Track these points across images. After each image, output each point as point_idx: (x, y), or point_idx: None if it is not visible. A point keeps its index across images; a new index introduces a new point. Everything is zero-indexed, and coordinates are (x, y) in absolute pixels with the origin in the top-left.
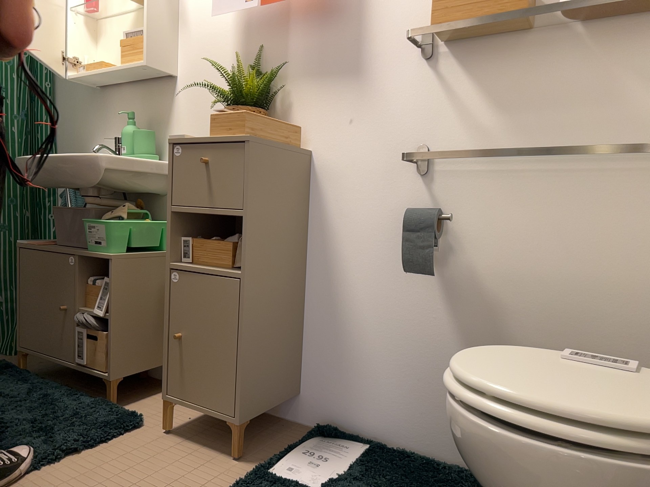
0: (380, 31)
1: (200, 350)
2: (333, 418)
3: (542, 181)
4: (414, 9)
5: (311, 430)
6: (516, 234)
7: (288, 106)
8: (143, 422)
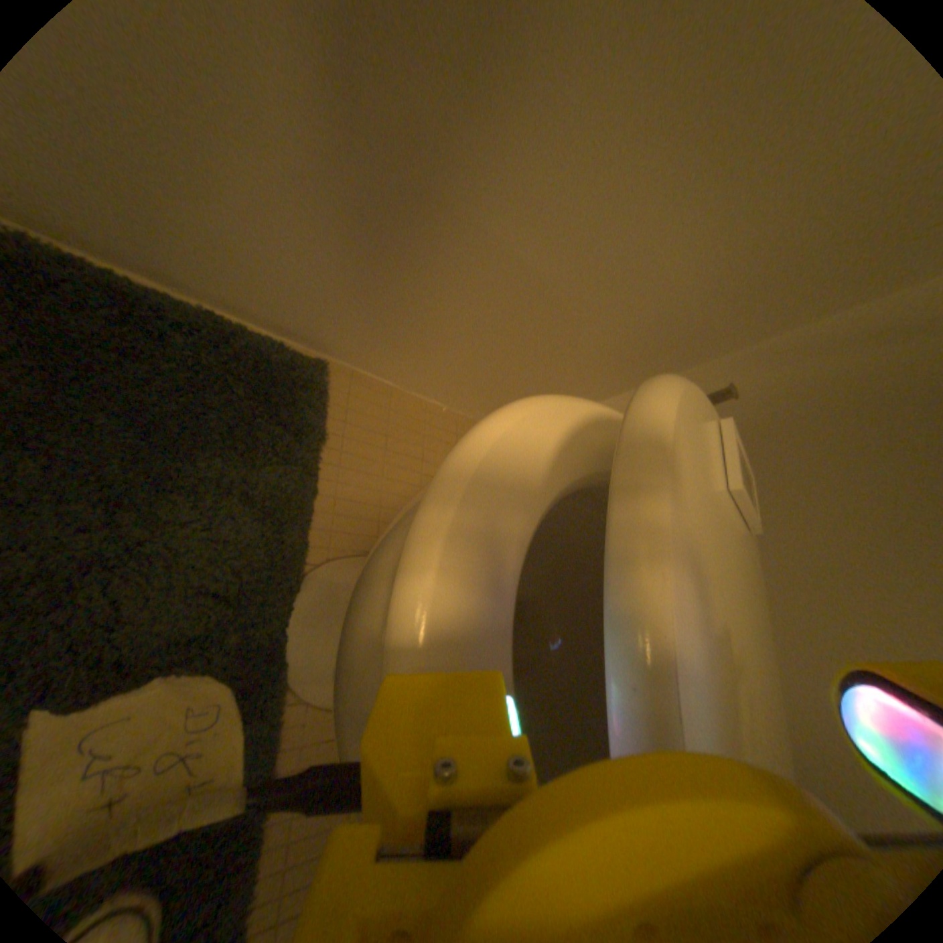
0: None
1: None
2: None
3: None
4: None
5: None
6: None
7: None
8: None
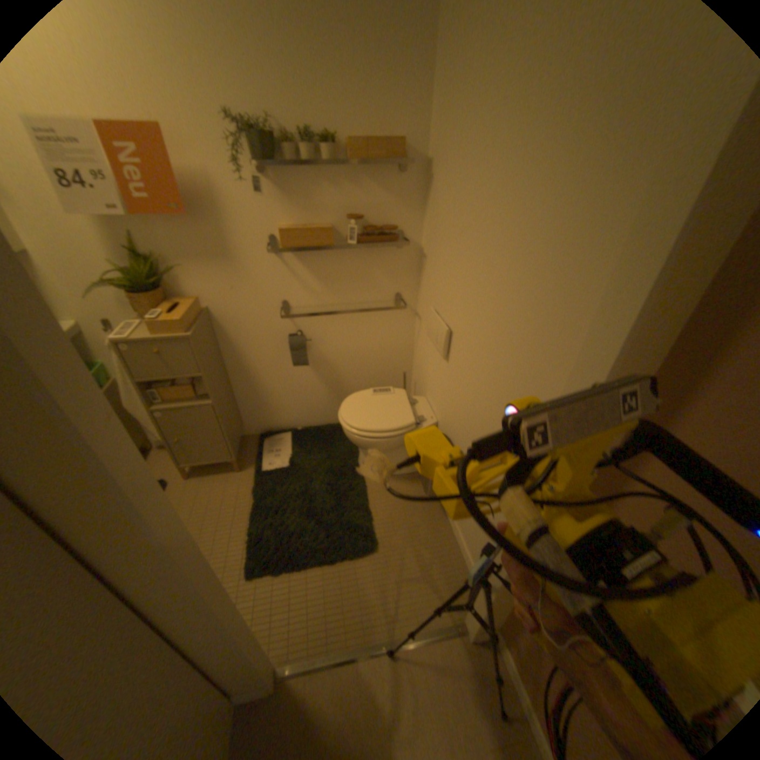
0: (239, 231)
1: (196, 443)
2: (267, 429)
3: (348, 315)
4: (261, 219)
5: (259, 440)
6: (340, 338)
7: (176, 278)
8: (166, 486)
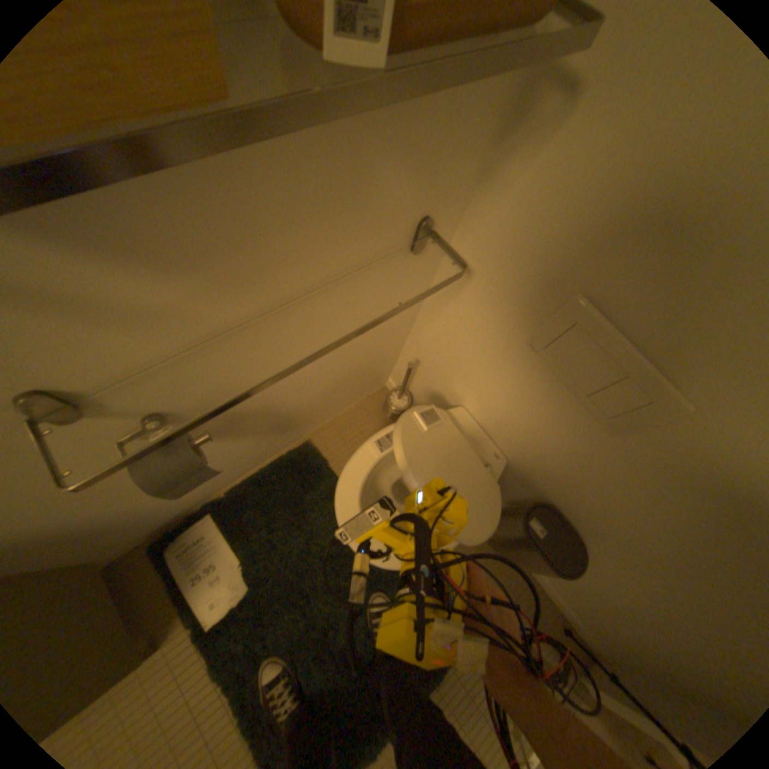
0: None
1: None
2: (150, 533)
3: (288, 317)
4: None
5: (147, 557)
6: (271, 367)
7: None
8: None
